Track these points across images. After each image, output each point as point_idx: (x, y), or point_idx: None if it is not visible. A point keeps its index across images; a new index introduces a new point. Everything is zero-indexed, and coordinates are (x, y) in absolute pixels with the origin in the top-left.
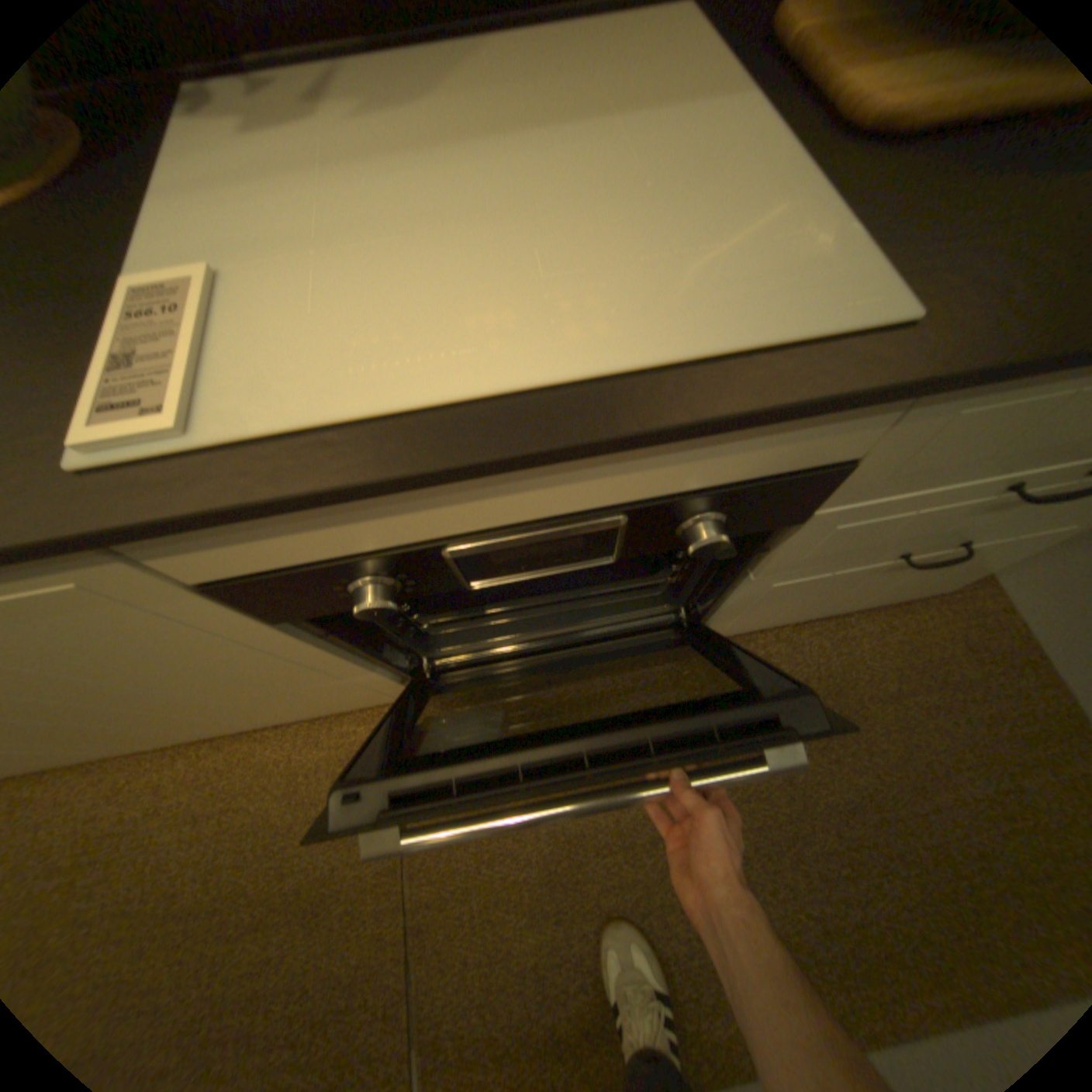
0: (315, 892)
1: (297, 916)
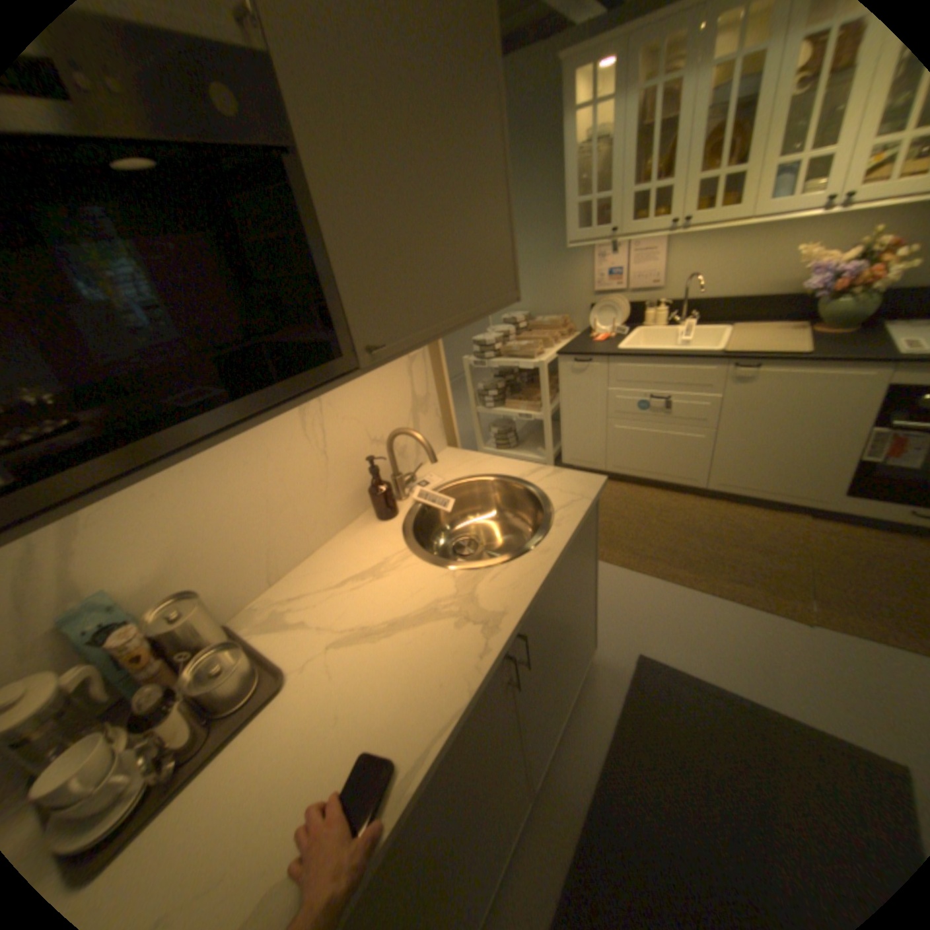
0: (768, 550)
1: (759, 553)
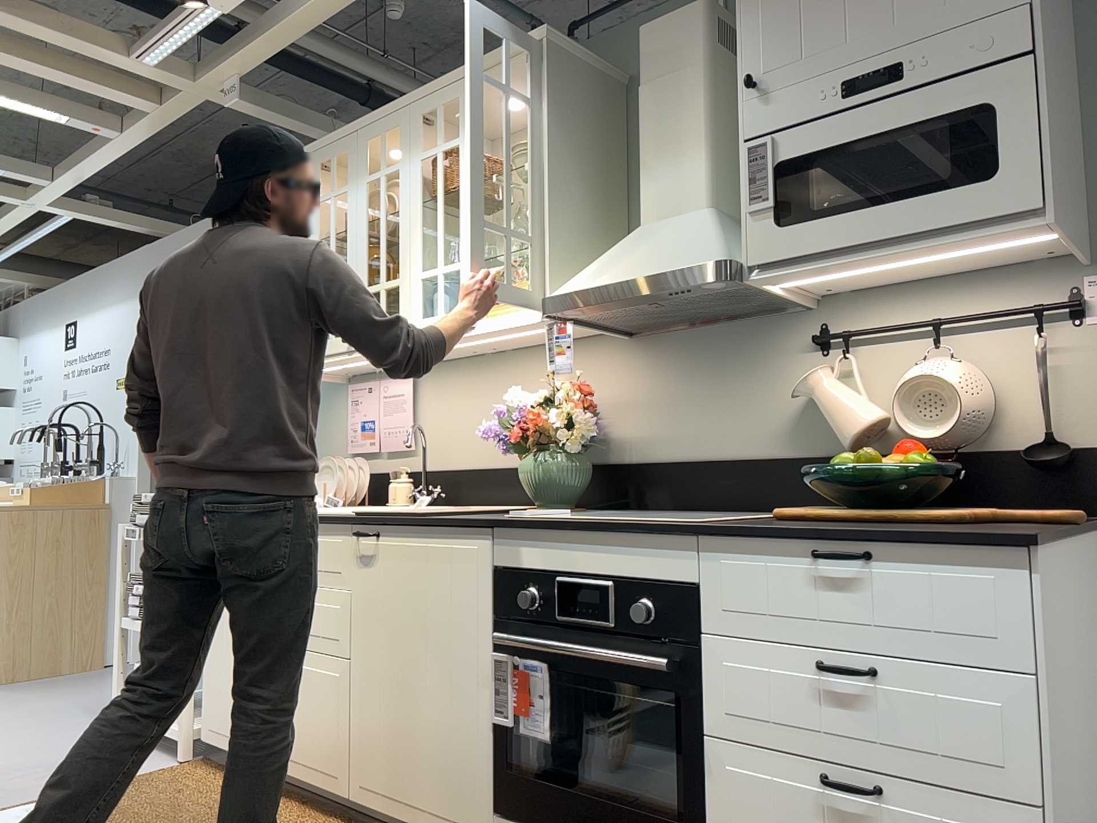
0: None
1: None
